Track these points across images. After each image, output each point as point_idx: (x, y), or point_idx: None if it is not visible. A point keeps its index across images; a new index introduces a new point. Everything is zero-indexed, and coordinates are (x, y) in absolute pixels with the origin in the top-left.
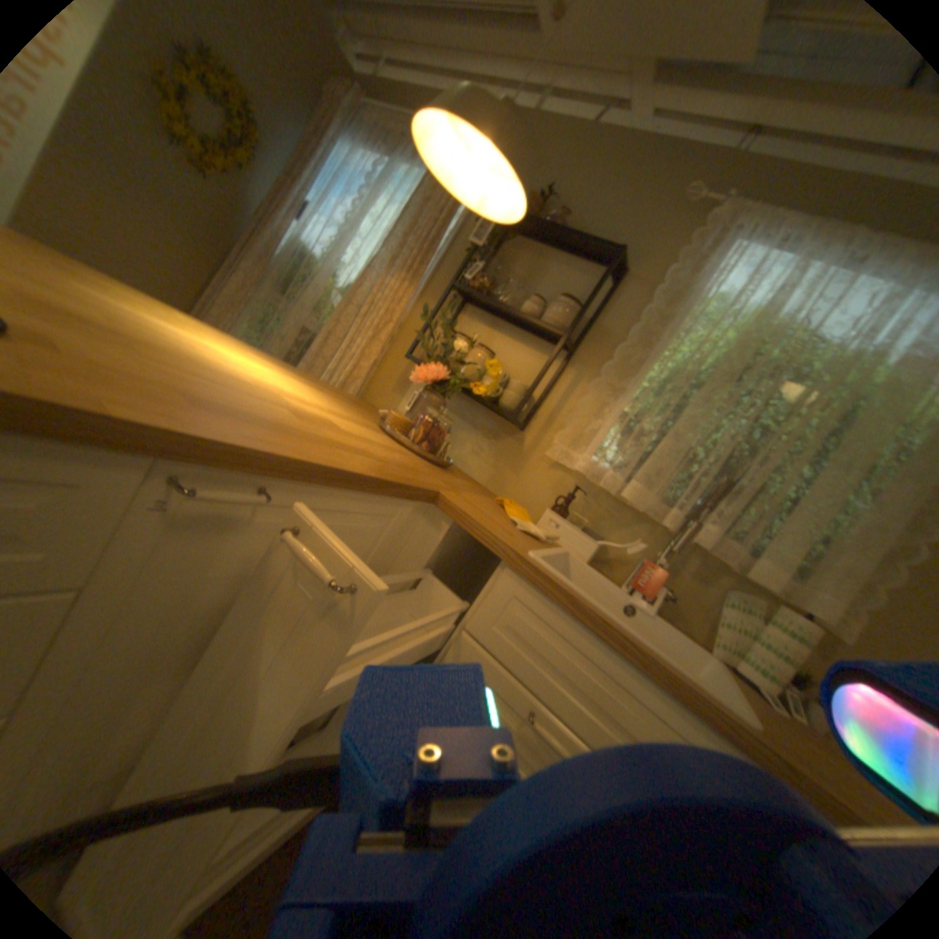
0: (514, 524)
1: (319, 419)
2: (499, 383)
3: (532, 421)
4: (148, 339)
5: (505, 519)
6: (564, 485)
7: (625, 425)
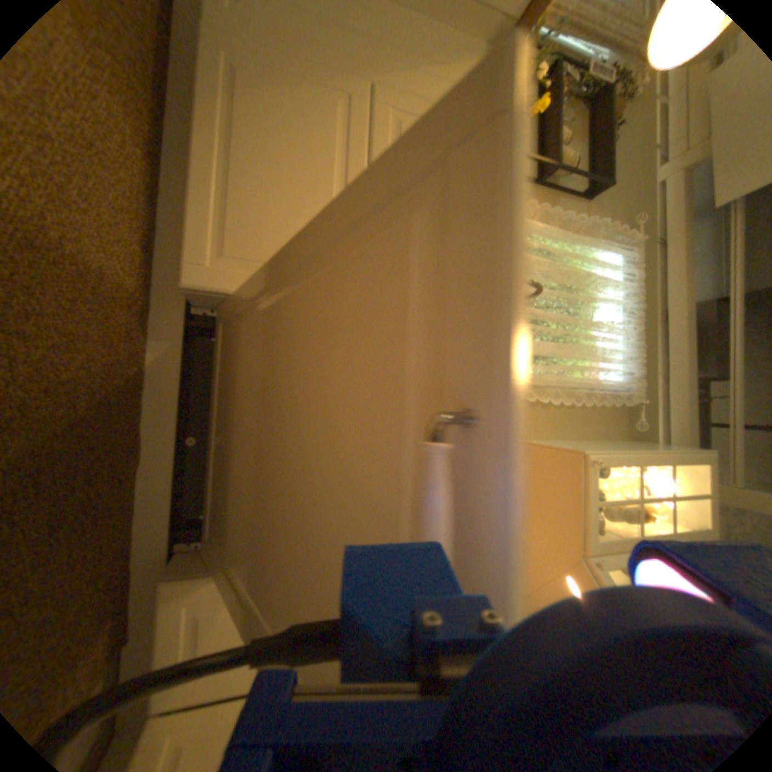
0: None
1: None
2: None
3: None
4: None
5: None
6: None
7: None
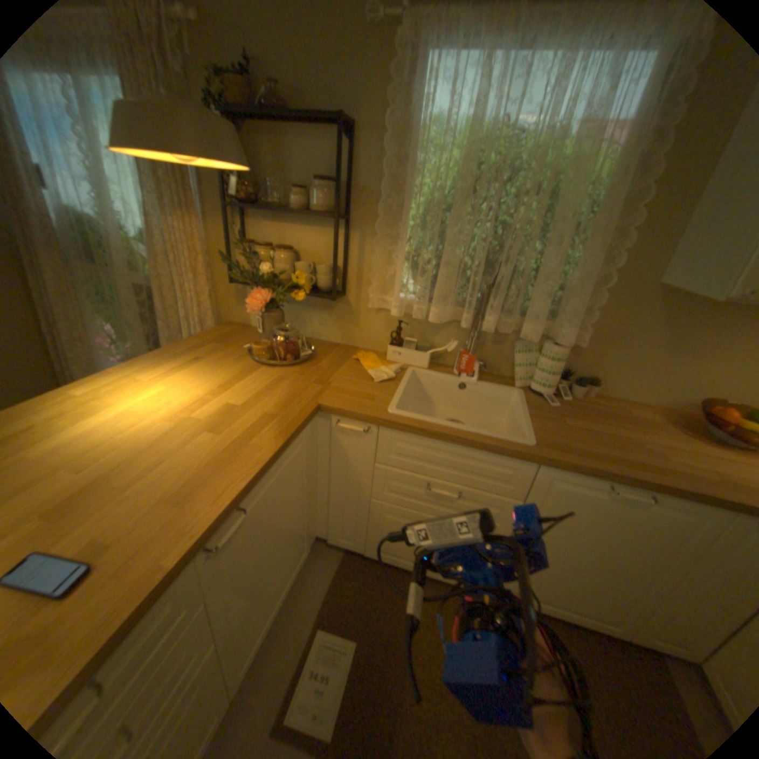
0: (371, 376)
1: (218, 409)
2: (307, 271)
3: (346, 284)
4: (96, 460)
5: (364, 375)
6: (390, 320)
7: (409, 262)
